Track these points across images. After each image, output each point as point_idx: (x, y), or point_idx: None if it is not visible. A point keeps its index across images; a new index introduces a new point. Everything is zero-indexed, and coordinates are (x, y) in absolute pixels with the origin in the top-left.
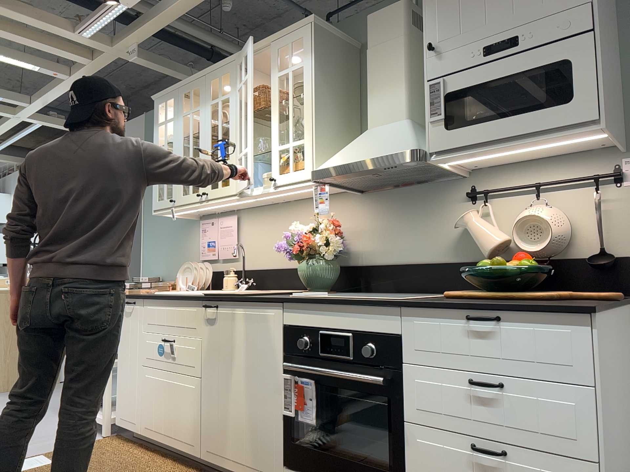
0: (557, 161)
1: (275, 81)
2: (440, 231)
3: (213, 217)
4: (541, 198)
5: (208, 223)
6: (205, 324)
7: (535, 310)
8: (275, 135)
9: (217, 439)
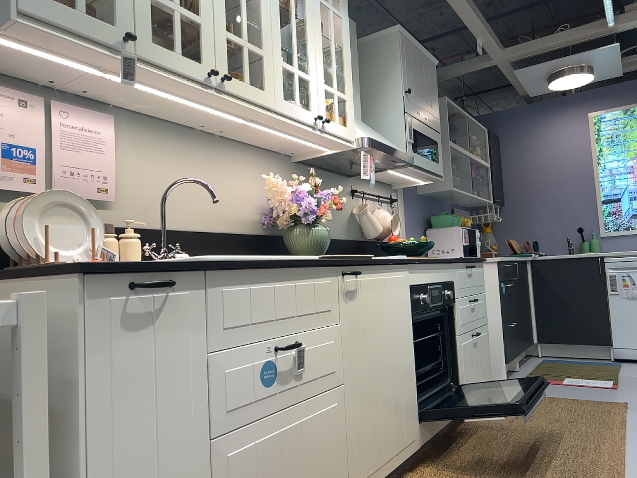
0: (379, 184)
1: (317, 2)
2: (342, 214)
3: (18, 87)
4: (377, 204)
5: (7, 99)
6: (345, 300)
7: (480, 261)
8: (321, 68)
9: (369, 453)
